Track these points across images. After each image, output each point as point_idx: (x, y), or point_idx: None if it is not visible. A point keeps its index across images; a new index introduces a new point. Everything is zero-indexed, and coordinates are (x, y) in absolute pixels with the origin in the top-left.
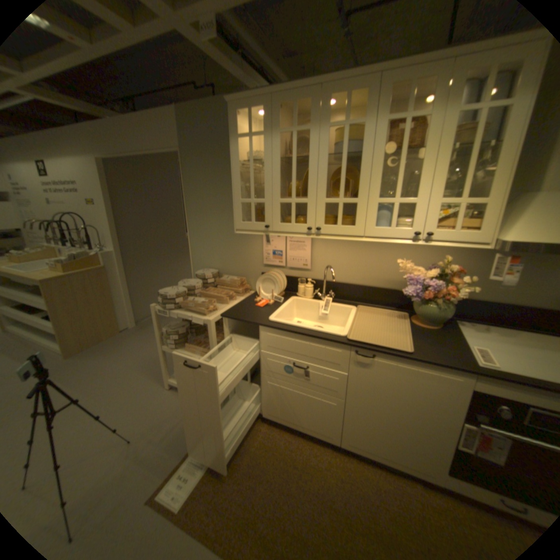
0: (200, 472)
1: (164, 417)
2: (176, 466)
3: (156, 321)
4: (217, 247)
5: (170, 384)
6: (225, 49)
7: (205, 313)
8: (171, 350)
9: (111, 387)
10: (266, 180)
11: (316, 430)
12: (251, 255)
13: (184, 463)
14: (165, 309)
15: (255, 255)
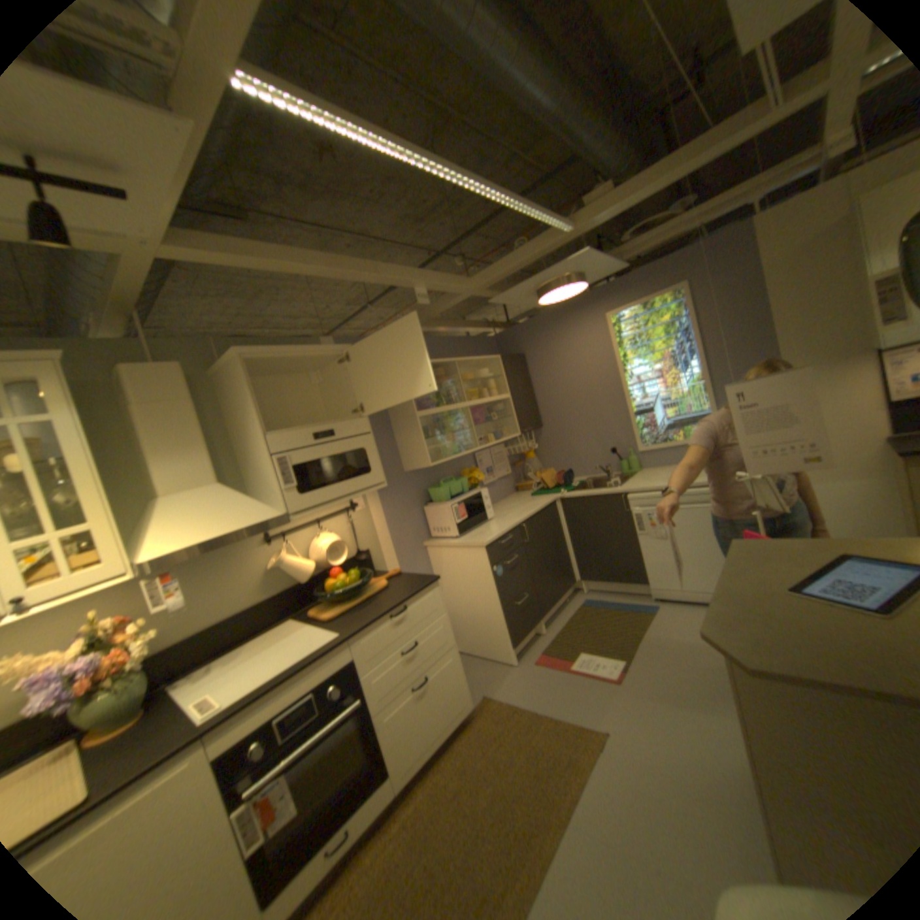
0: None
1: None
2: None
3: None
4: None
5: None
6: None
7: None
8: None
9: None
10: None
11: None
12: None
13: None
14: None
15: None
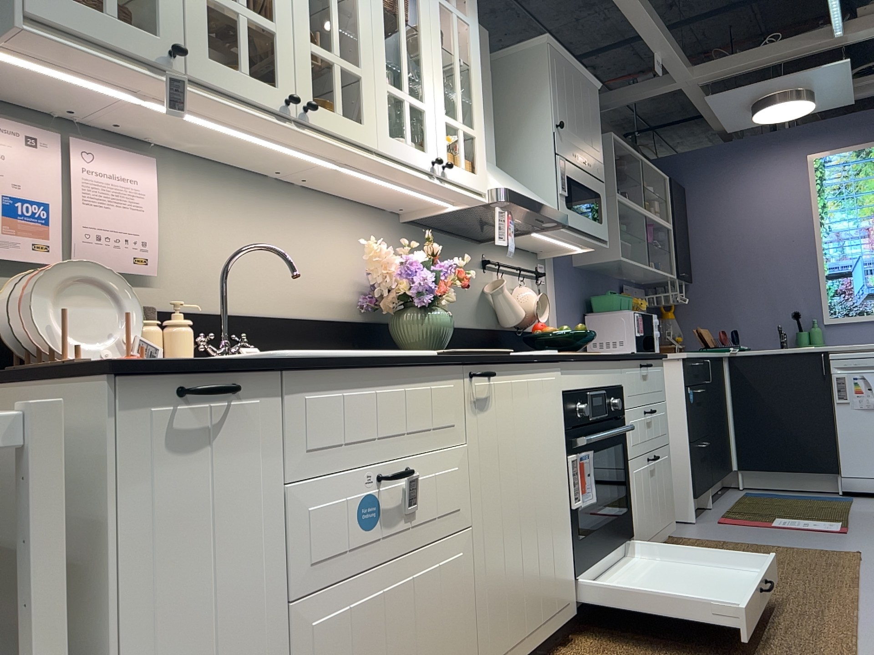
0: None
1: None
2: None
3: None
4: None
5: None
6: None
7: None
8: None
9: None
10: None
11: None
12: None
13: None
14: None
15: None
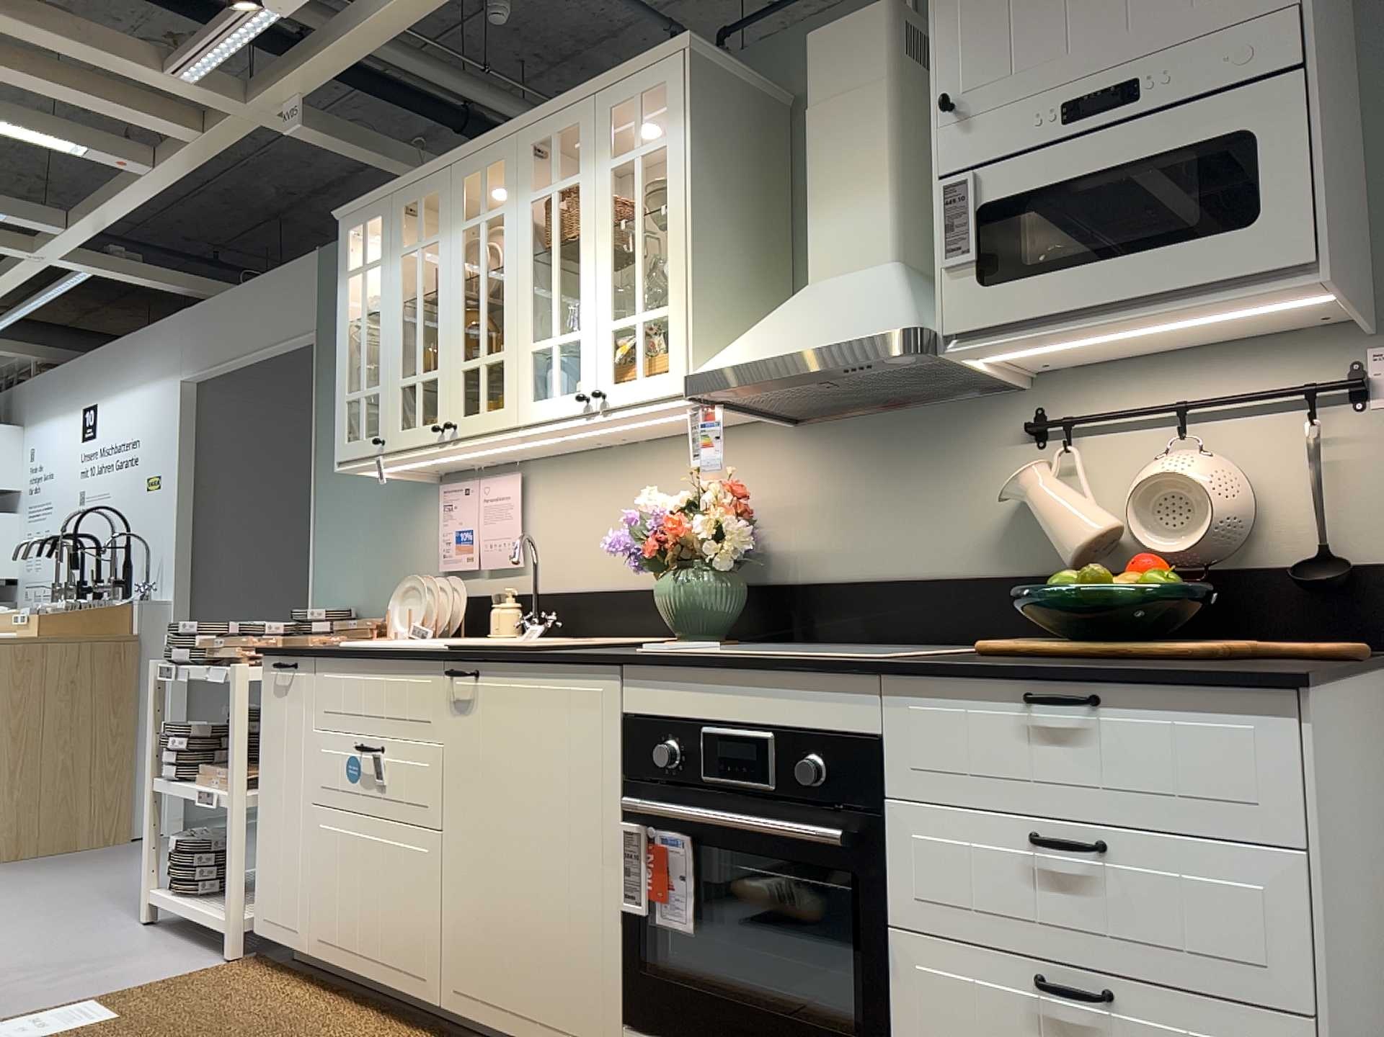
0: (86, 1021)
1: (95, 955)
2: (45, 1010)
3: (155, 702)
4: (361, 545)
5: (153, 901)
6: (373, 143)
7: (241, 660)
8: (168, 782)
9: (27, 908)
10: (382, 347)
11: (396, 957)
12: (420, 554)
13: (66, 1008)
14: (176, 663)
15: (426, 553)
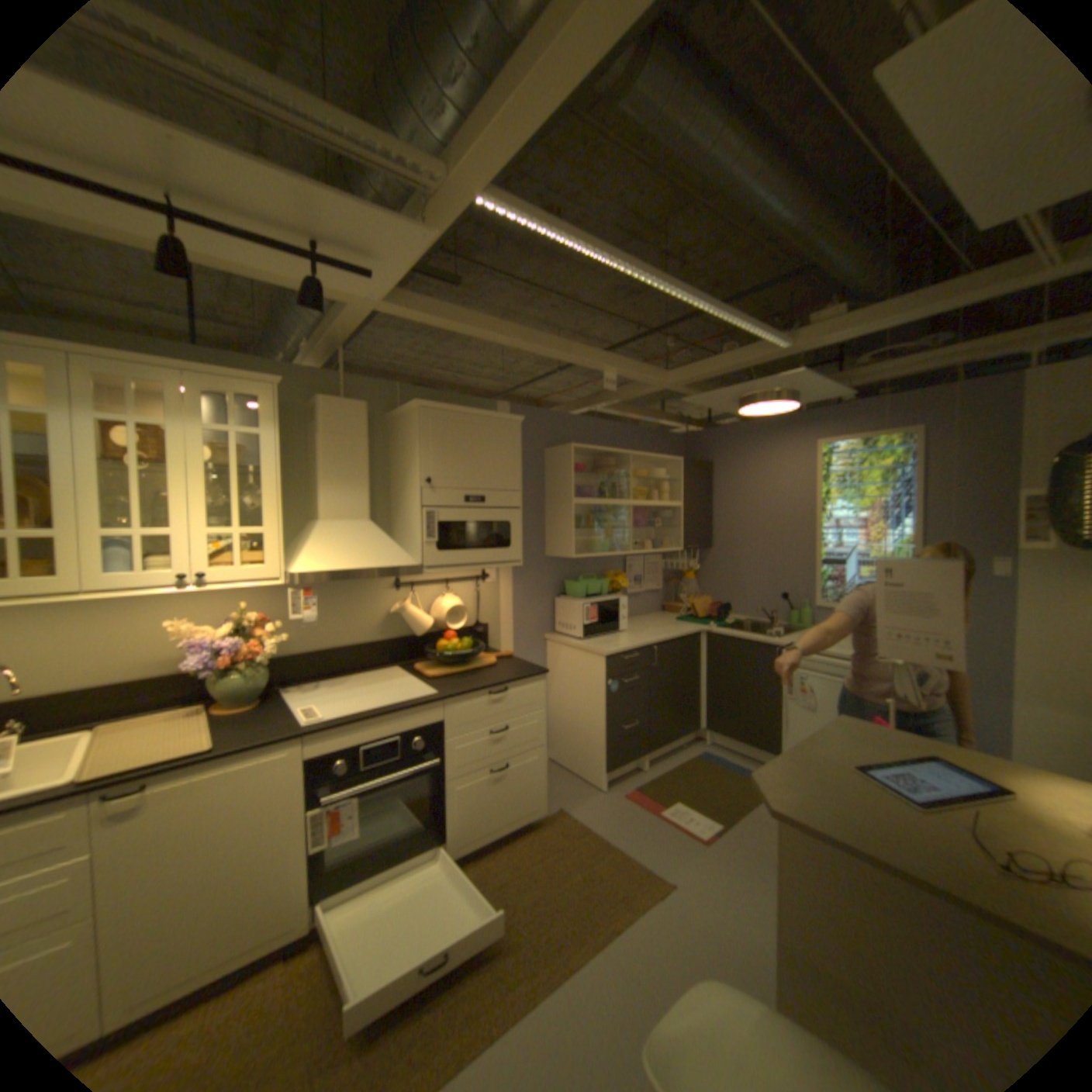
0: None
1: None
2: None
3: None
4: None
5: None
6: None
7: None
8: None
9: None
10: None
11: None
12: None
13: None
14: None
15: None
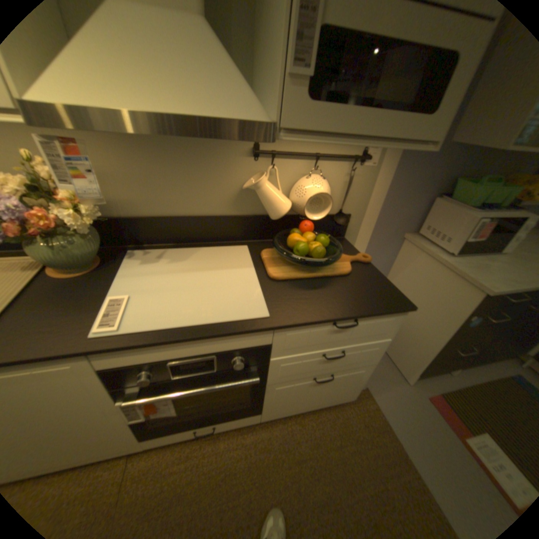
0: None
1: None
2: None
3: None
4: None
5: None
6: None
7: None
8: None
9: None
10: None
11: None
12: None
13: None
14: None
15: None
